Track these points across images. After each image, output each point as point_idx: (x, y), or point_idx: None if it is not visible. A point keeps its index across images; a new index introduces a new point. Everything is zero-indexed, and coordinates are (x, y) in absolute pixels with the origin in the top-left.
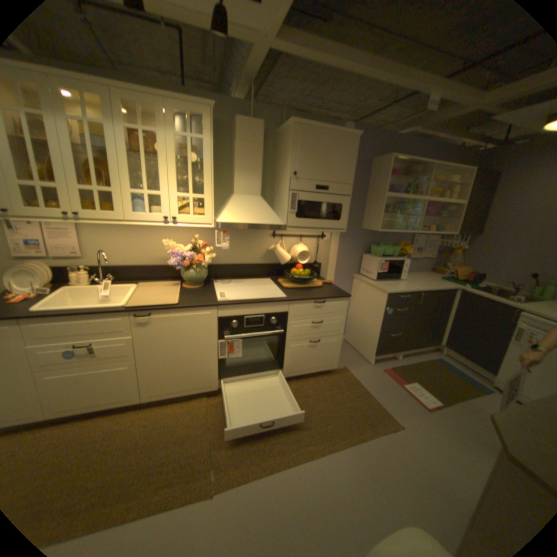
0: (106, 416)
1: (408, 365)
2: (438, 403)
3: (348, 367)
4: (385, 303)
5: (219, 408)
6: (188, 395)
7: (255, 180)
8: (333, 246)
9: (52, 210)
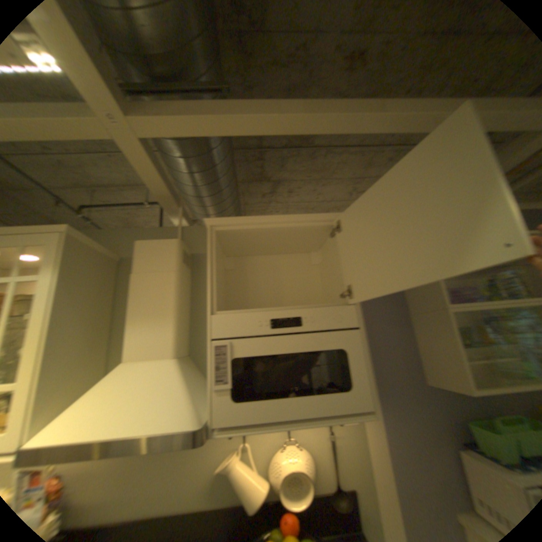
0: None
1: None
2: None
3: None
4: None
5: None
6: None
7: (160, 329)
8: (372, 437)
9: None
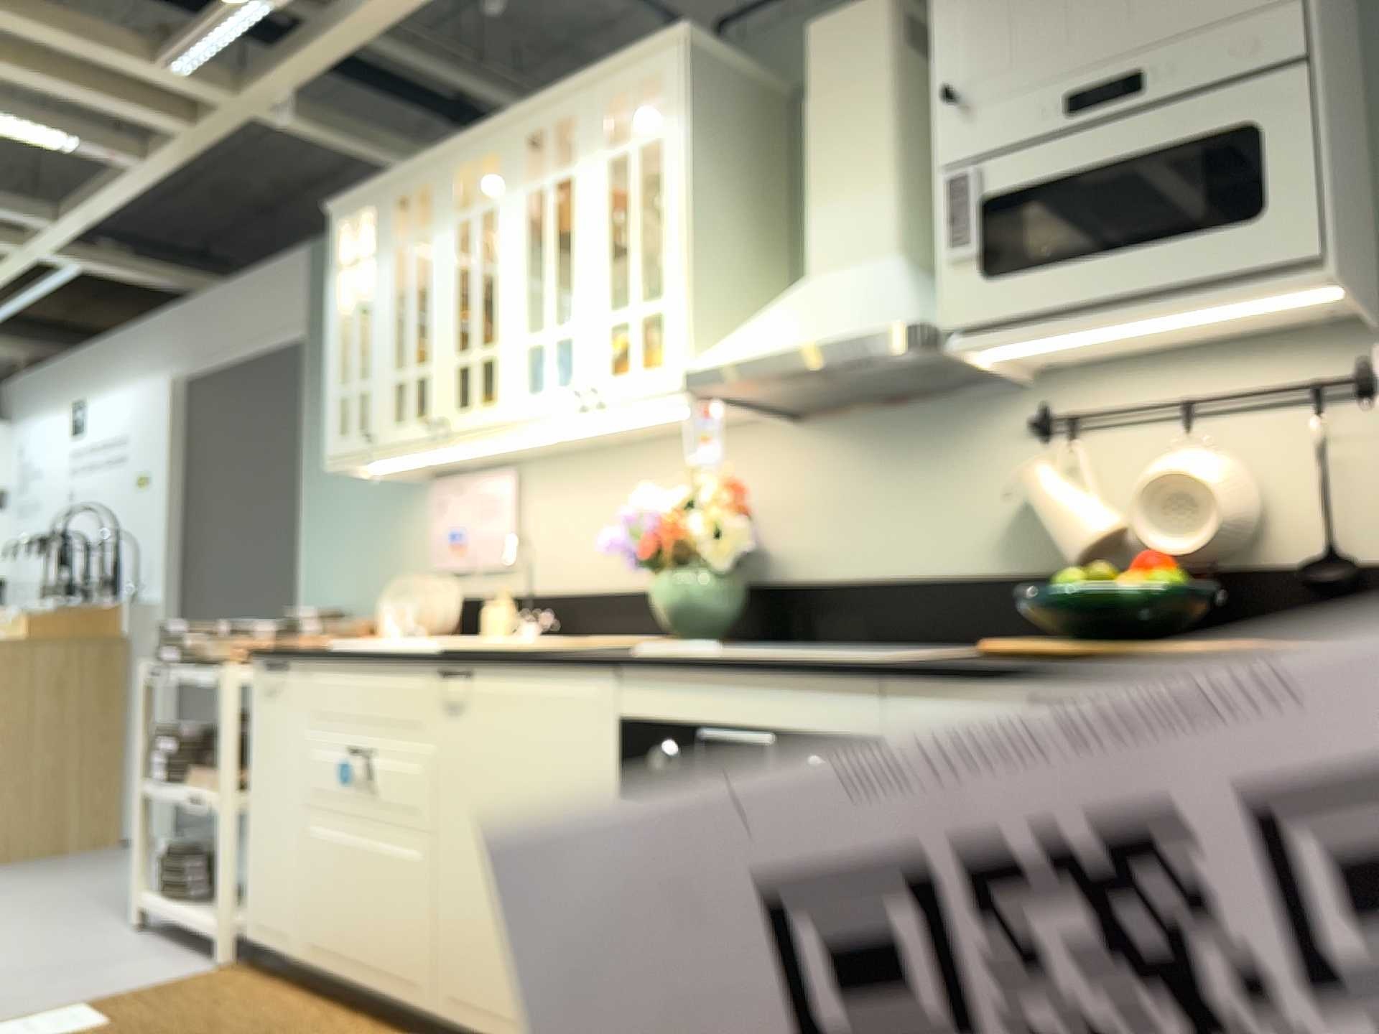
0: (379, 1026)
1: None
2: None
3: None
4: None
5: None
6: None
7: (867, 199)
8: None
9: (418, 422)
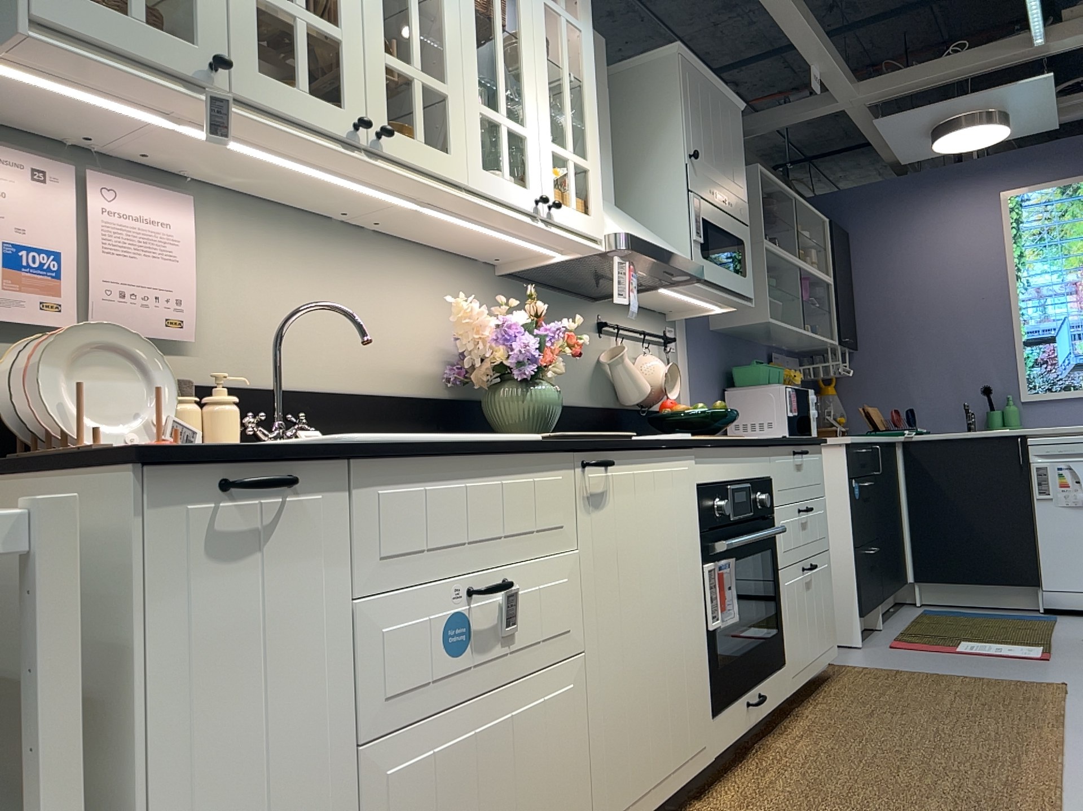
0: None
1: (904, 628)
2: (1033, 646)
3: (832, 662)
4: (844, 470)
5: (762, 801)
6: (673, 793)
7: (607, 163)
8: (684, 367)
9: (320, 102)
